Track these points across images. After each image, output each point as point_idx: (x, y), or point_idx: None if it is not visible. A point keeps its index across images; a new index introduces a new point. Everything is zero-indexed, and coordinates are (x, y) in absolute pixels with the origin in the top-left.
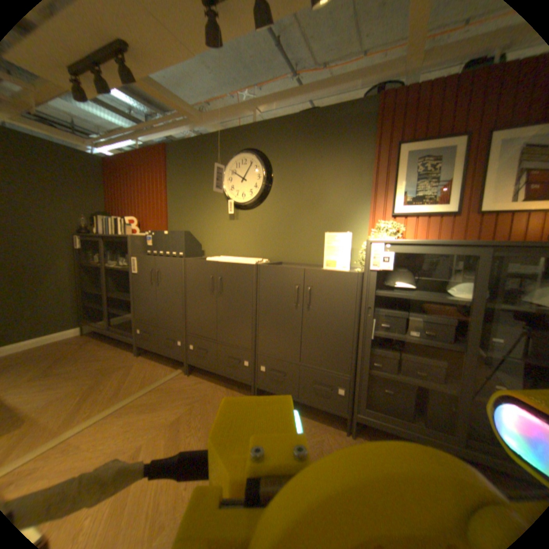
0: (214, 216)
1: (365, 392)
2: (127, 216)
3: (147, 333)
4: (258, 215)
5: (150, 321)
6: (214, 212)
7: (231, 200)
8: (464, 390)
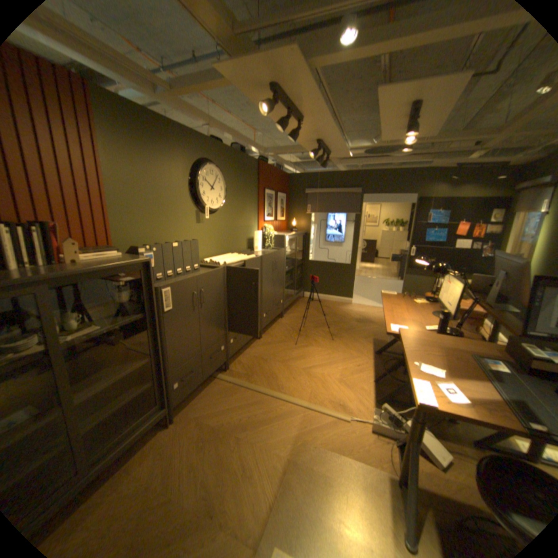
0: (181, 220)
1: (284, 296)
2: None
3: (189, 375)
4: (216, 220)
5: (192, 357)
6: (181, 215)
7: (206, 206)
8: (291, 280)
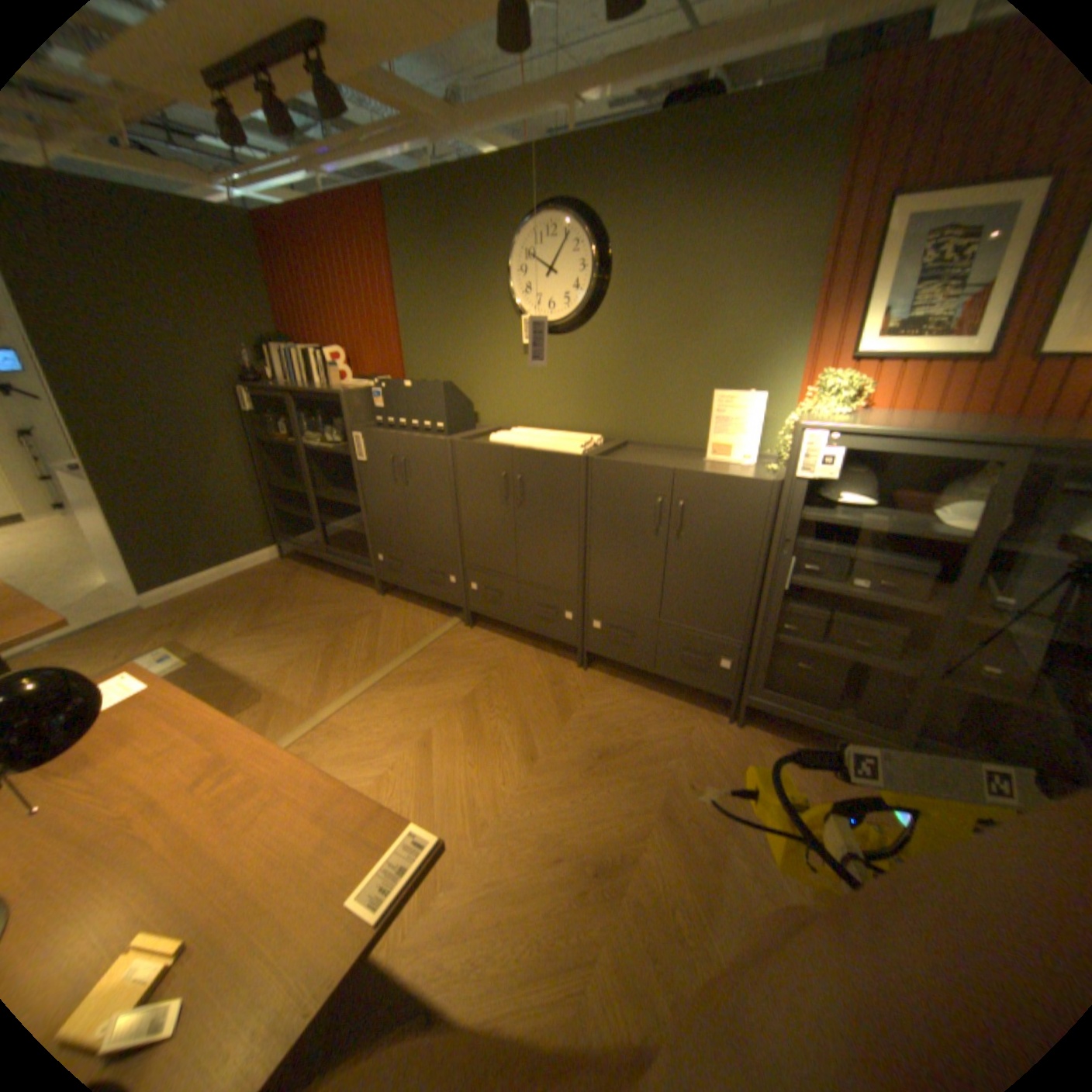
0: (493, 349)
1: (764, 668)
2: (322, 344)
3: (396, 563)
4: (581, 349)
5: (399, 544)
6: (493, 339)
7: (527, 318)
8: (929, 672)
